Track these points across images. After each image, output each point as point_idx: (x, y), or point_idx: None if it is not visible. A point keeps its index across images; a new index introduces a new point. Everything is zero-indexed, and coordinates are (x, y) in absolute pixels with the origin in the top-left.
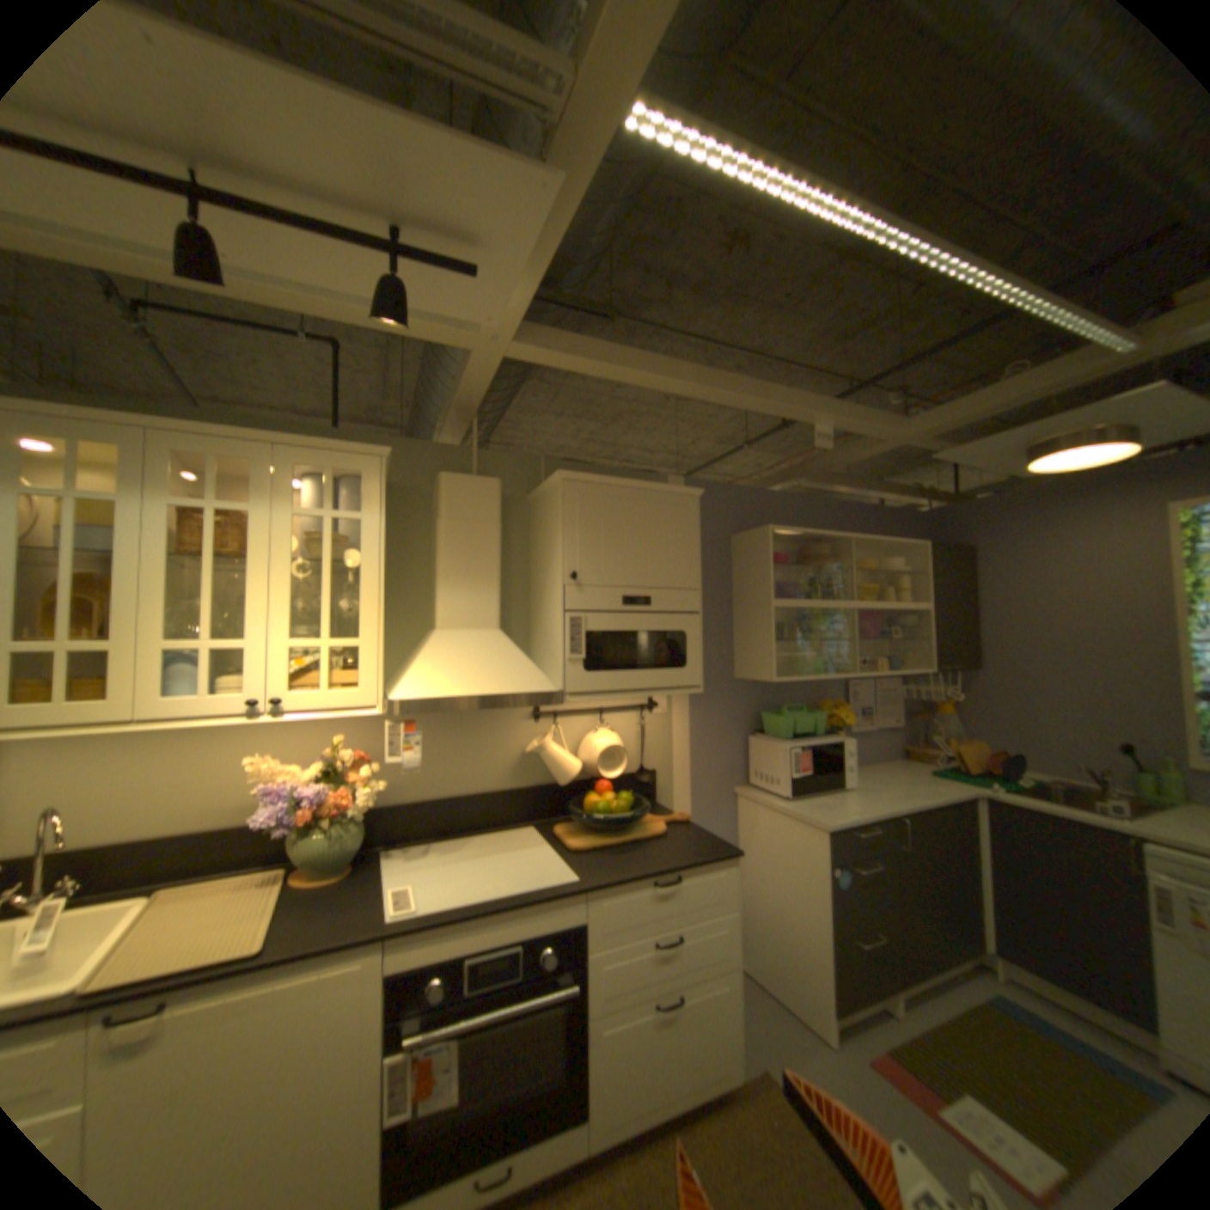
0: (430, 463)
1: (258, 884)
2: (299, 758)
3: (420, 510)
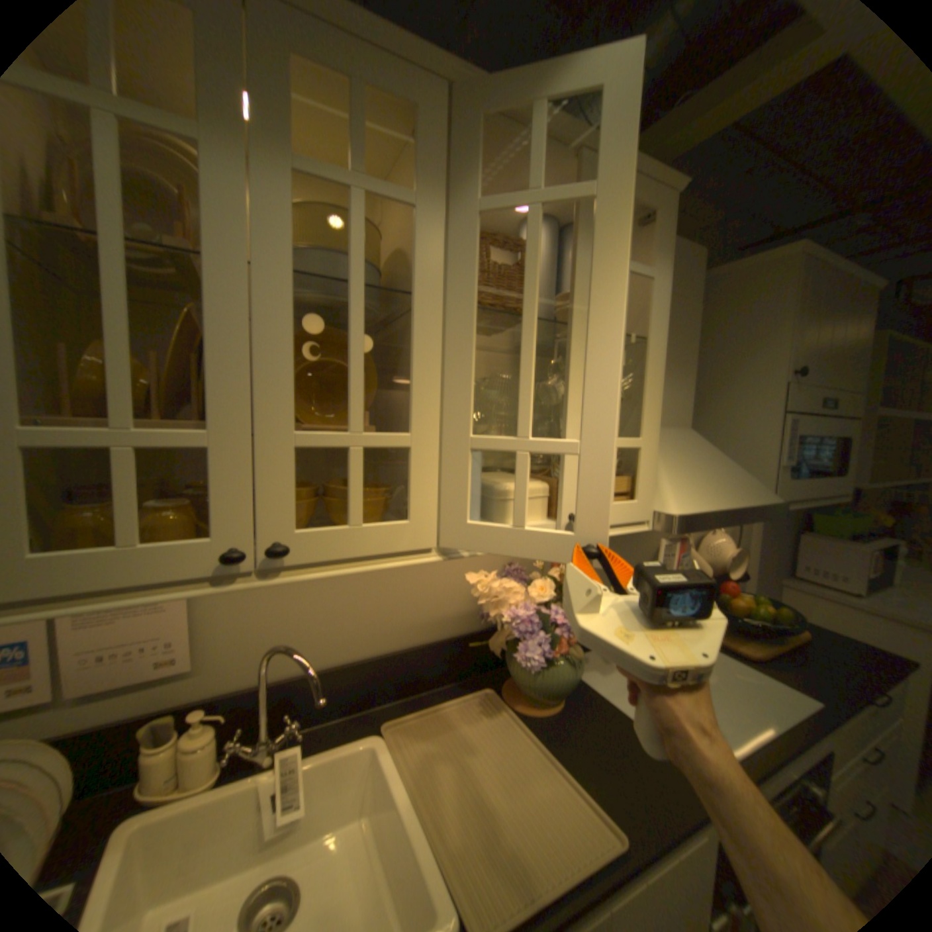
0: None
1: (484, 713)
2: (500, 569)
3: None
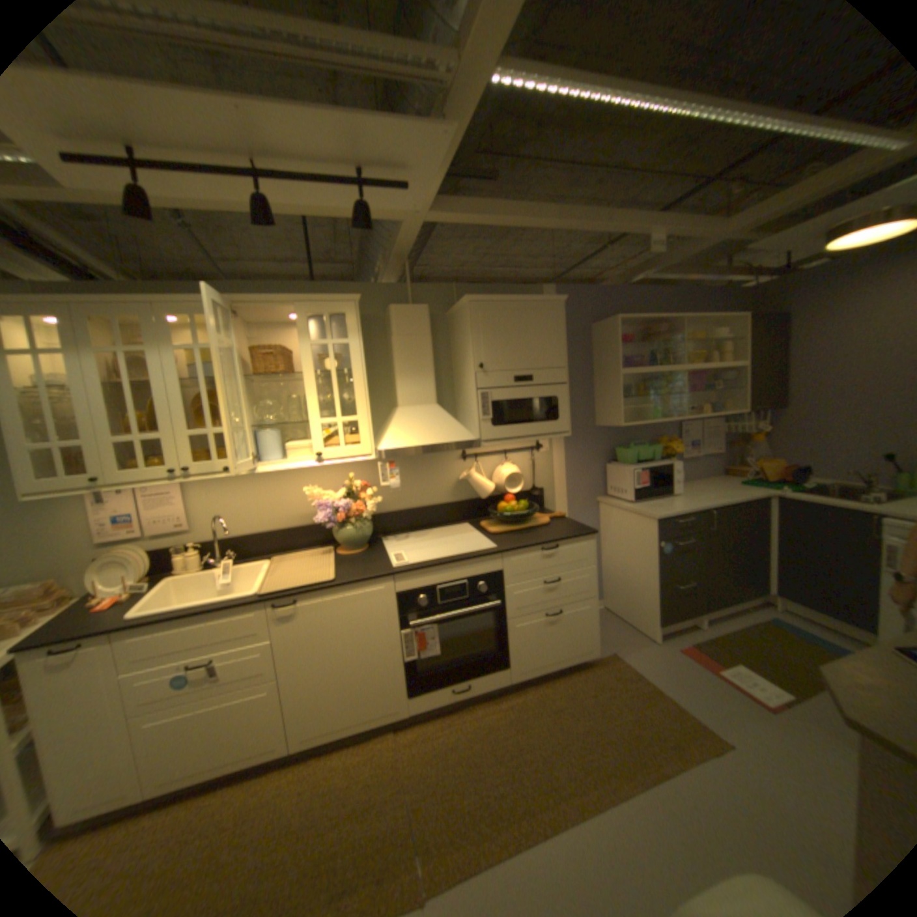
0: (382, 298)
1: (323, 554)
2: (332, 488)
3: (380, 331)
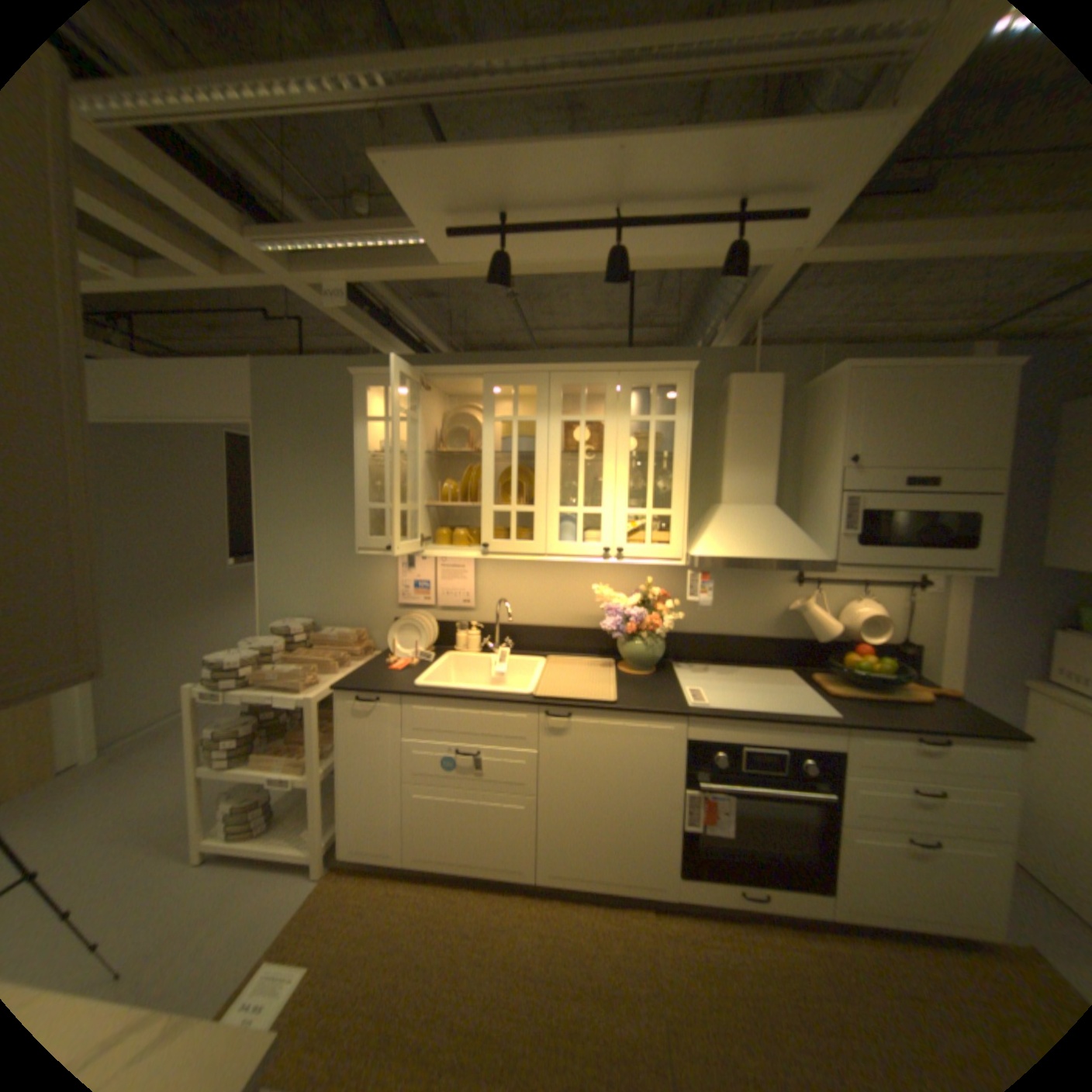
0: (718, 365)
1: (600, 666)
2: (622, 590)
3: (709, 407)
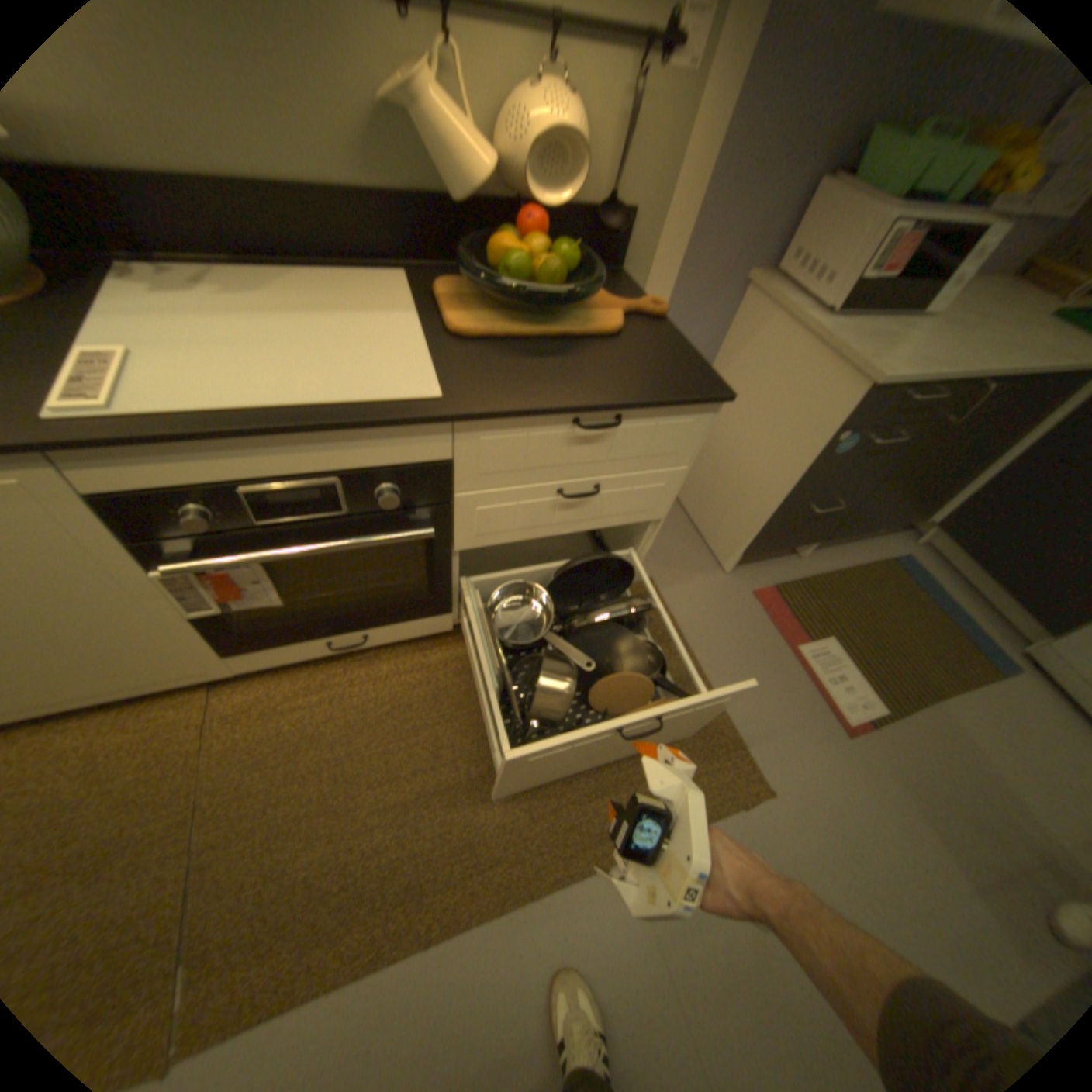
0: None
1: None
2: None
3: None
